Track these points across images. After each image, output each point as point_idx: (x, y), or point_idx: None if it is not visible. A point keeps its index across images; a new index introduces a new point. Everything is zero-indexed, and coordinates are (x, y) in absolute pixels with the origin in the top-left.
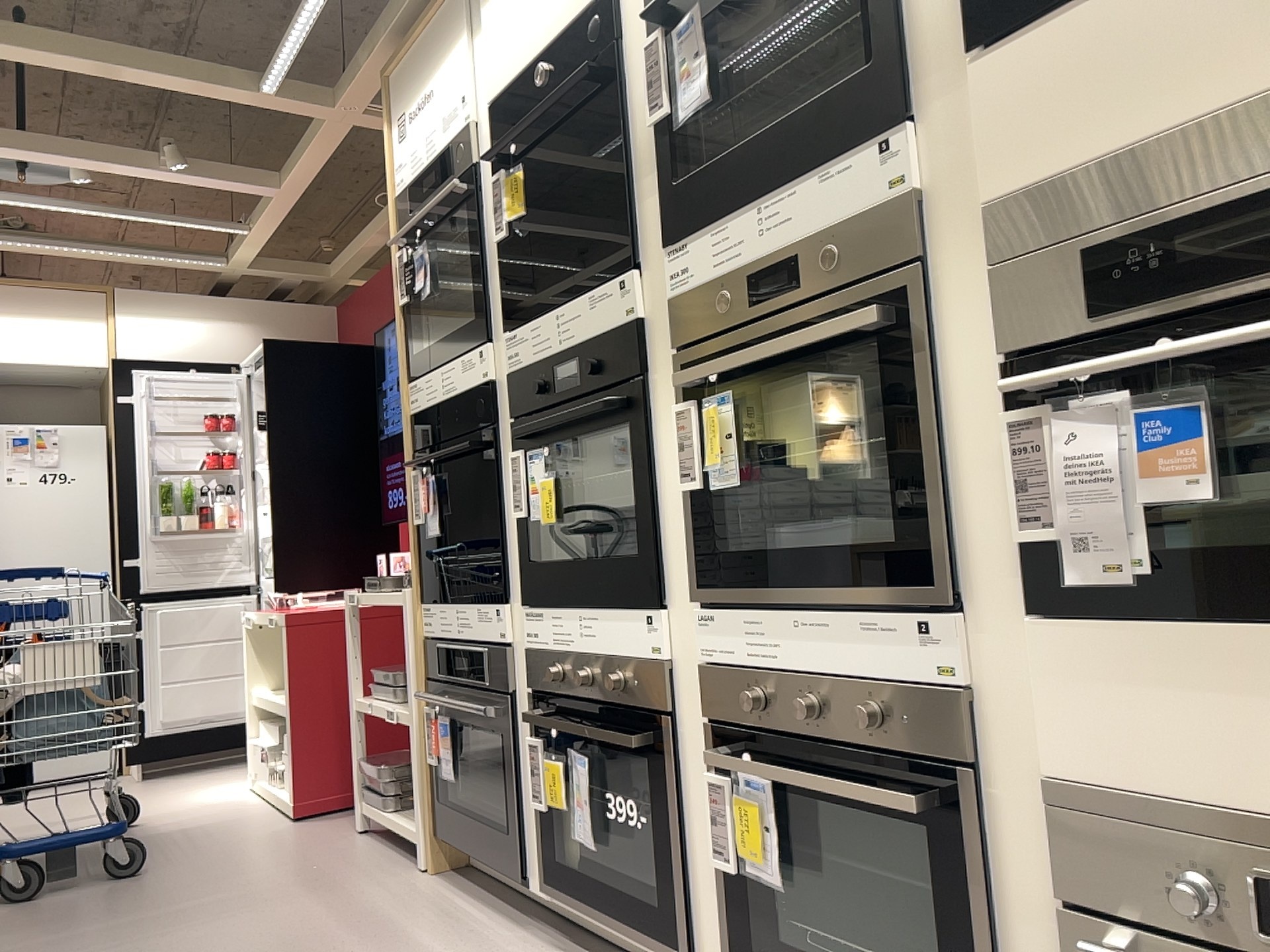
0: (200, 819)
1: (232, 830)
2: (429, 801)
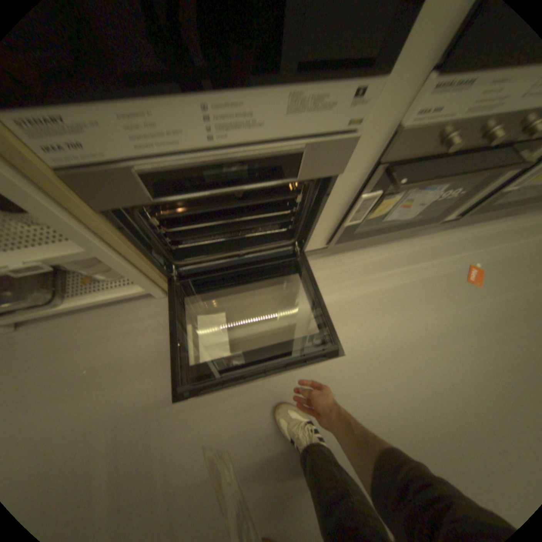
0: None
1: None
2: (152, 273)
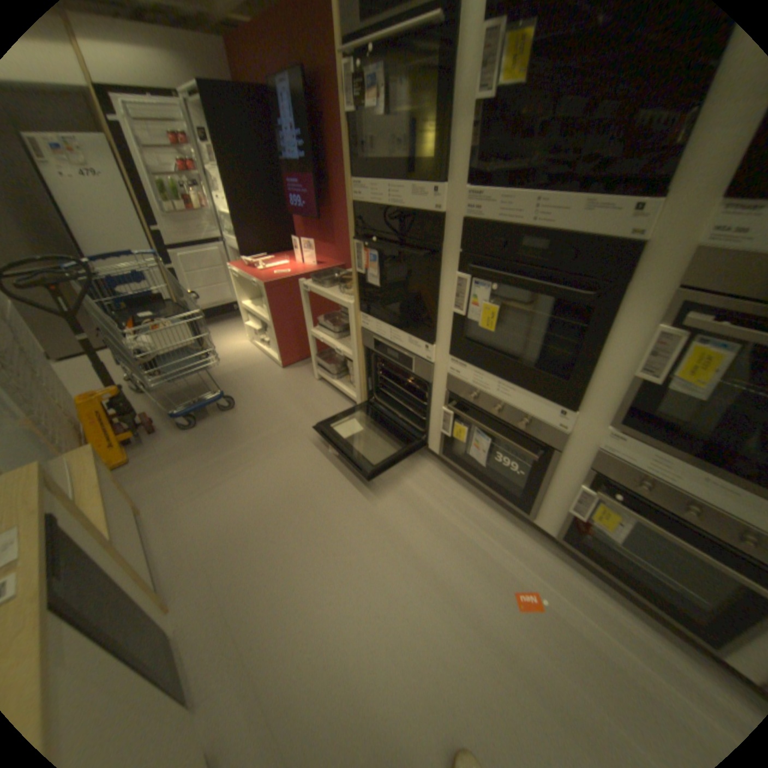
0: (238, 366)
1: (257, 376)
2: (363, 392)
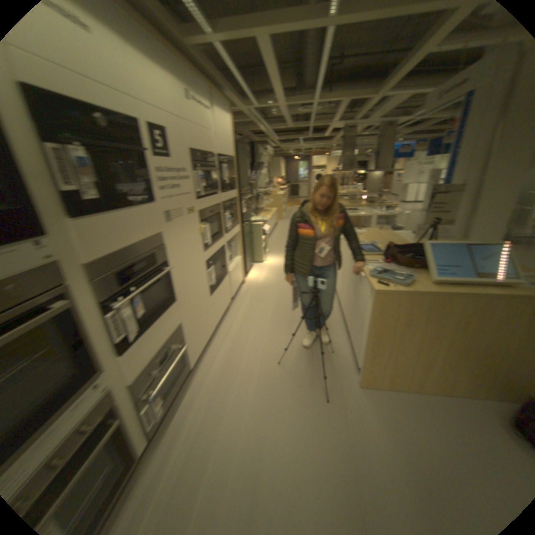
0: None
1: None
2: None
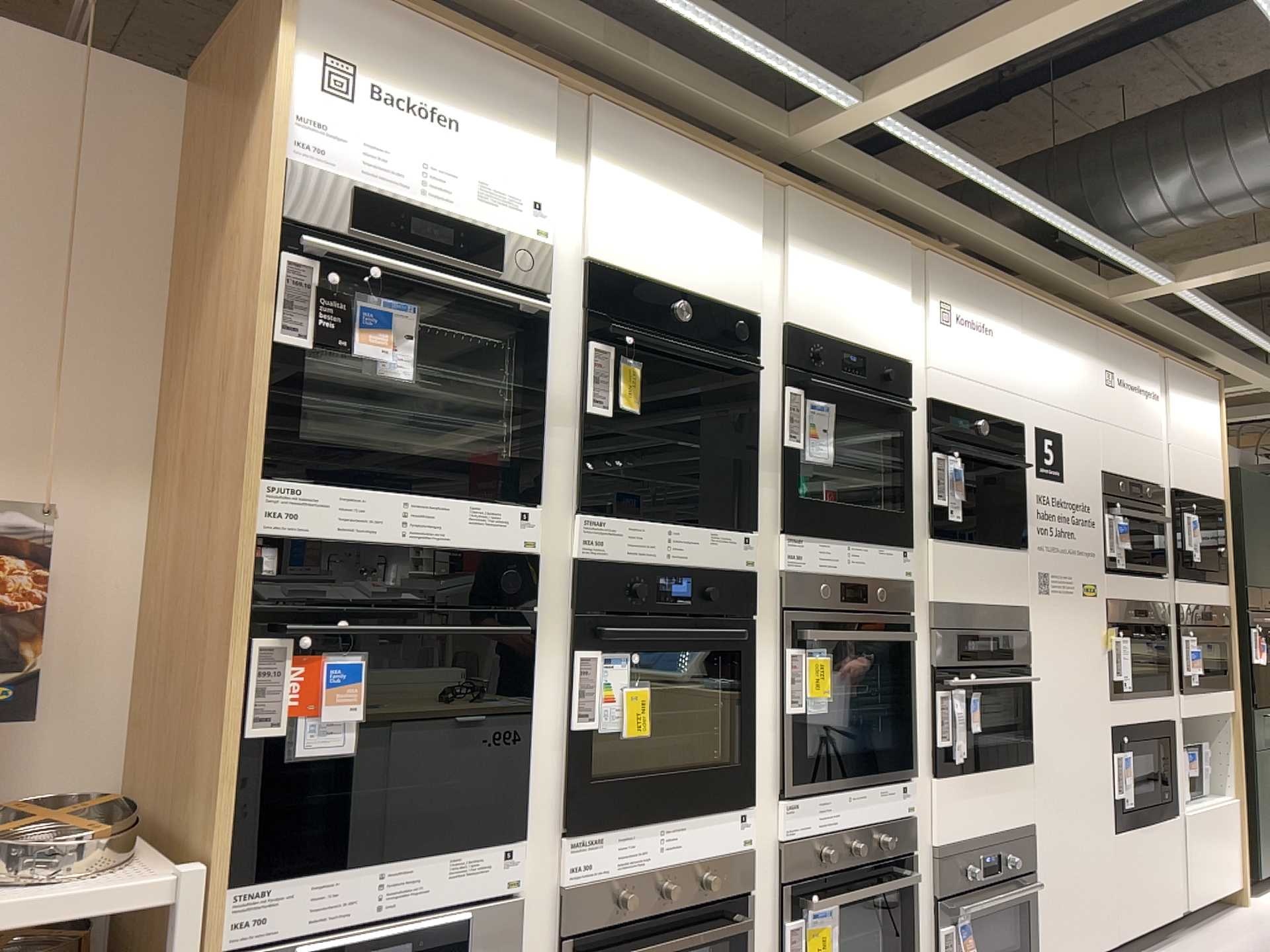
0: None
1: None
2: None
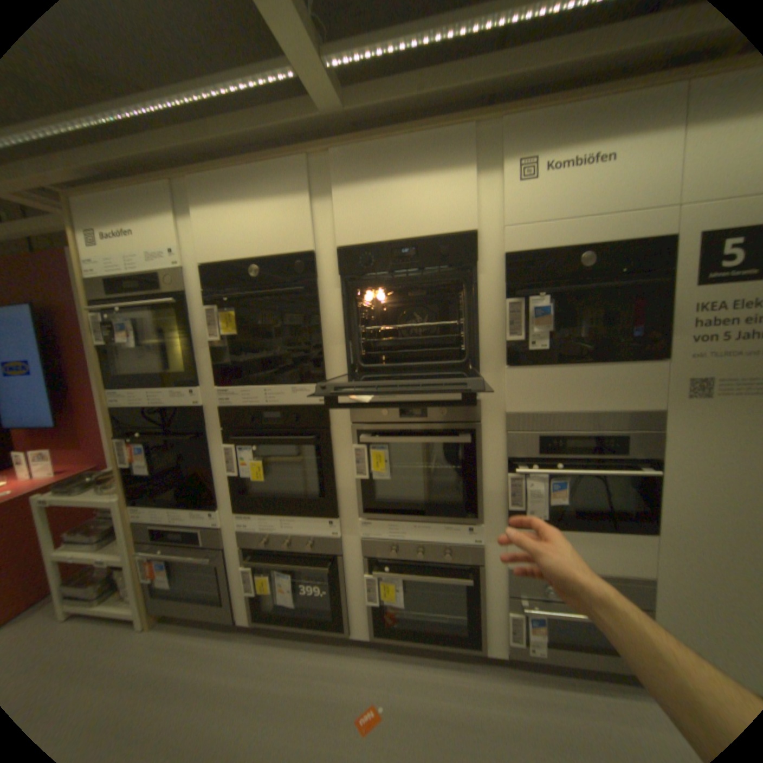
0: None
1: None
2: (141, 600)
